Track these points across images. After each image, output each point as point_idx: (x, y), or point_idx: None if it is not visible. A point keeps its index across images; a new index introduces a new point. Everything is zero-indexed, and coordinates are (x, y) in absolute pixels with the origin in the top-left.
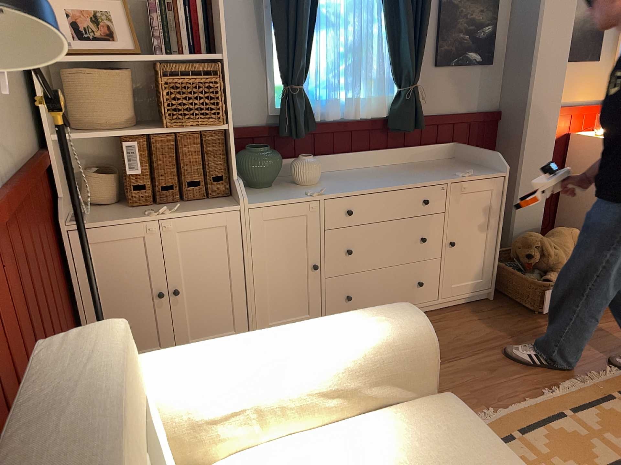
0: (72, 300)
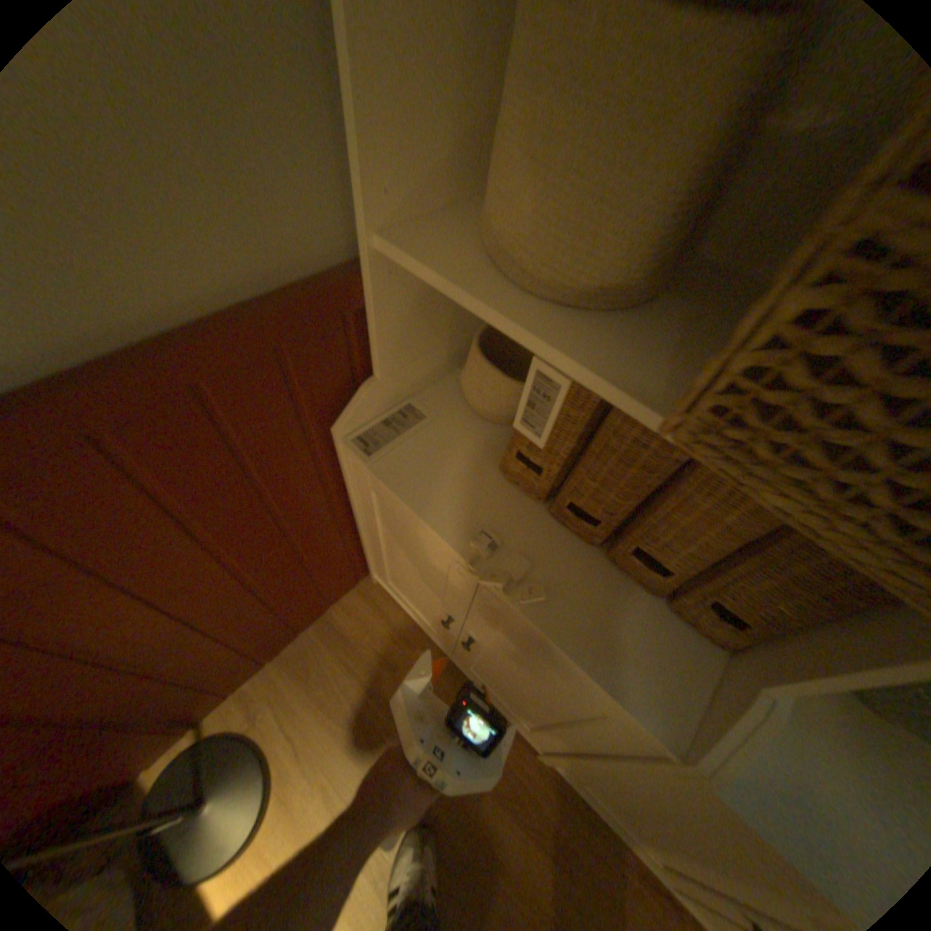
0: (356, 515)
